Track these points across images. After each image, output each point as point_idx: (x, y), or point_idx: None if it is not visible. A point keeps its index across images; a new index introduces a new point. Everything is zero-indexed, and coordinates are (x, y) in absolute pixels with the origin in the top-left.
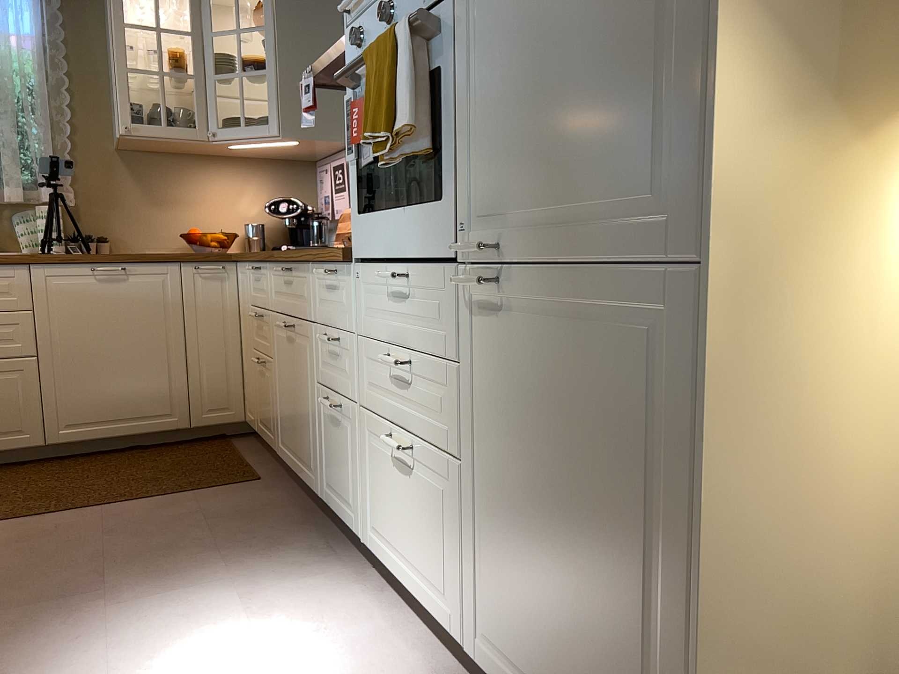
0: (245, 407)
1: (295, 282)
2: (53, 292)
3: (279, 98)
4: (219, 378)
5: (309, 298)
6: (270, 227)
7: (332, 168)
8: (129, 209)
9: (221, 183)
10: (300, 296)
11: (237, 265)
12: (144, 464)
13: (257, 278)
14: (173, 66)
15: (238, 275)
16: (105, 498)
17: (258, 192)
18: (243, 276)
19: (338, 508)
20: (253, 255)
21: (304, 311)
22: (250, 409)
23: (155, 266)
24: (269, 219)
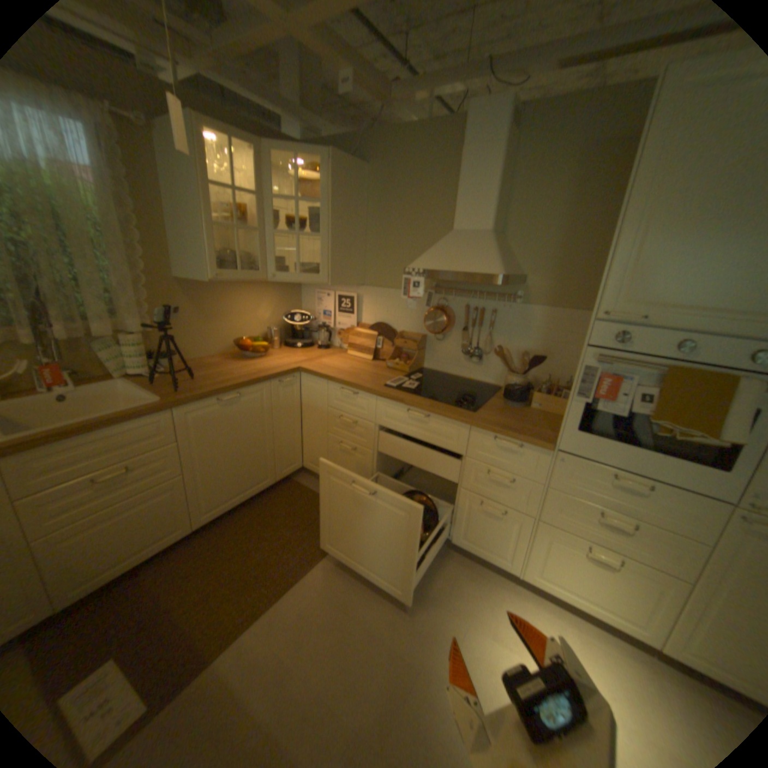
0: (305, 461)
1: (433, 425)
2: (191, 425)
3: (328, 258)
4: (291, 448)
5: (461, 443)
6: (277, 328)
7: (337, 297)
8: (188, 326)
9: (248, 300)
10: (441, 436)
11: (303, 376)
12: (269, 522)
13: (348, 397)
14: (229, 215)
15: (303, 382)
16: (292, 571)
17: (270, 305)
18: (315, 386)
19: (482, 554)
20: (353, 386)
21: (448, 446)
22: (316, 465)
23: (256, 388)
24: (276, 323)
